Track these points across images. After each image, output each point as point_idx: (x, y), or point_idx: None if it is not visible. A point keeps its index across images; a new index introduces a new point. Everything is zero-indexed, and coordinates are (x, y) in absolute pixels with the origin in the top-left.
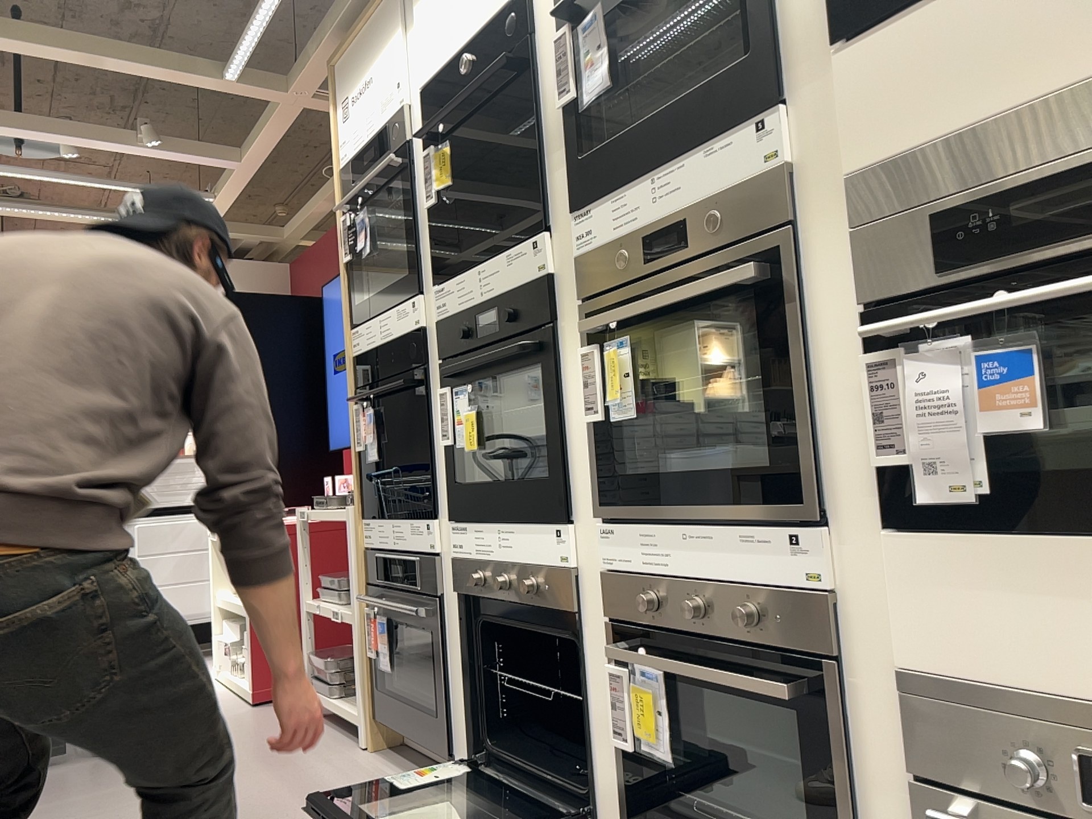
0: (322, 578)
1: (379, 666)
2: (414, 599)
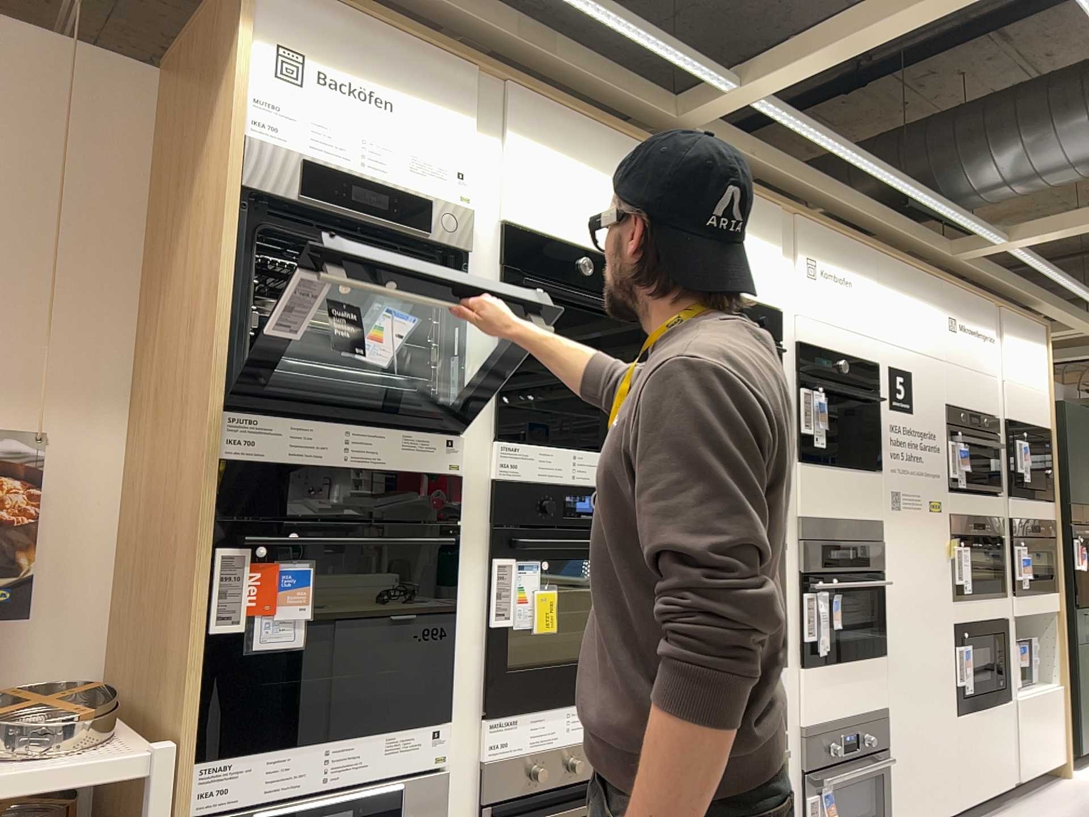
0: None
1: None
2: None
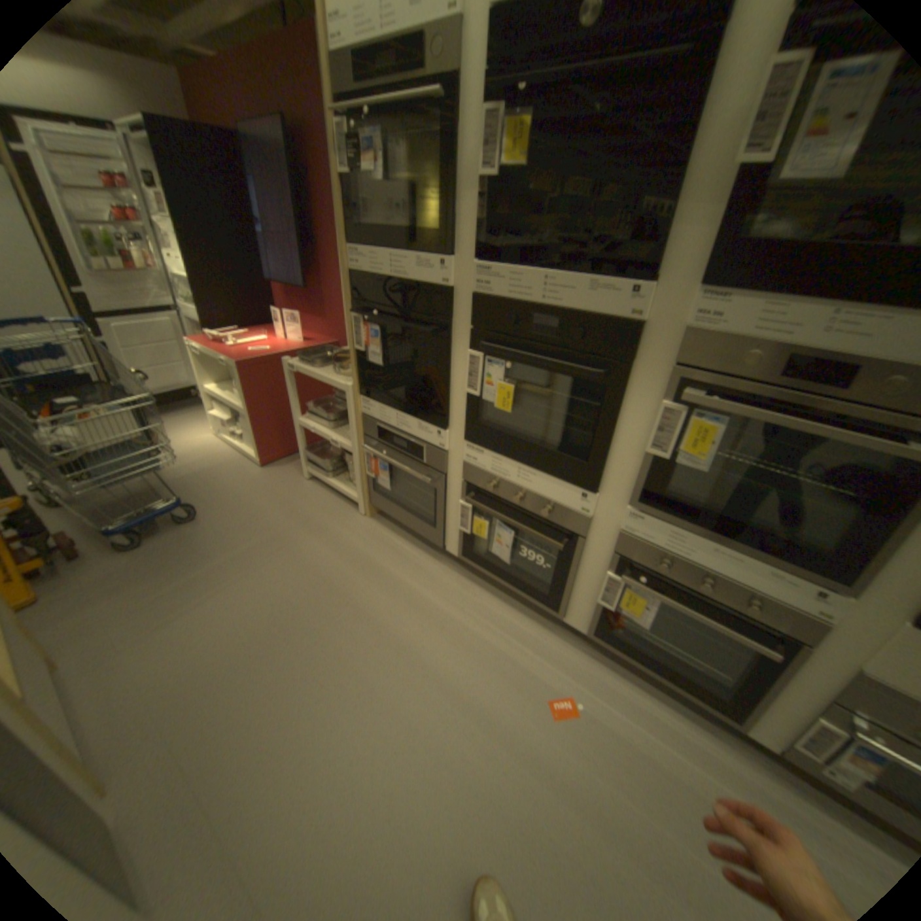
0: (310, 409)
1: (375, 480)
2: (417, 464)
